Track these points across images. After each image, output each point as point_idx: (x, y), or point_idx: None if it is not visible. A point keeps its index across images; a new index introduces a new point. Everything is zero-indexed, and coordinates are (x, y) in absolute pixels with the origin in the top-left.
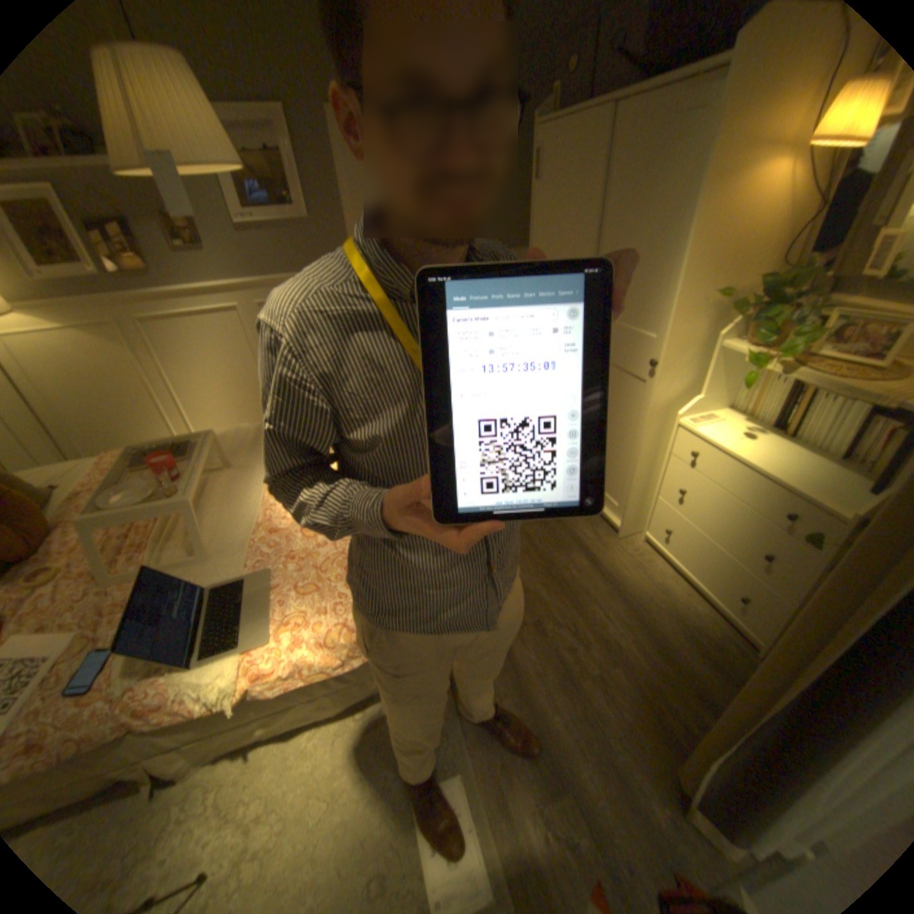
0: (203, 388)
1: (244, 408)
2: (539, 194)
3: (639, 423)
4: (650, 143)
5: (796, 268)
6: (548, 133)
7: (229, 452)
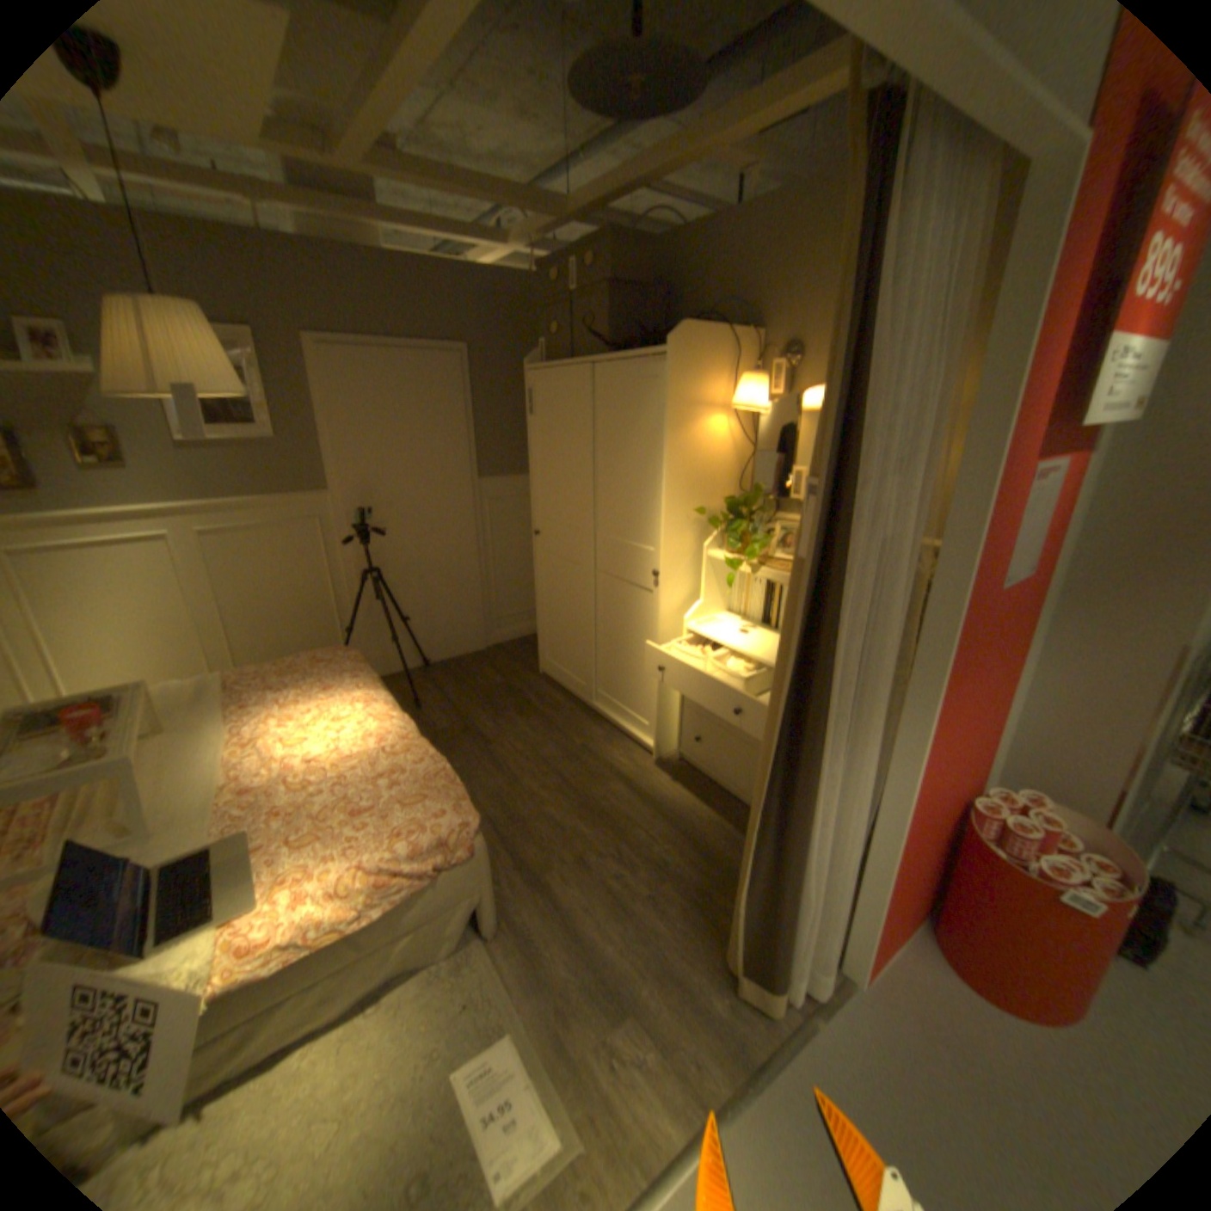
0: (99, 642)
1: (162, 667)
2: (535, 427)
3: (654, 632)
4: (624, 396)
5: (748, 493)
6: (538, 378)
7: (157, 713)
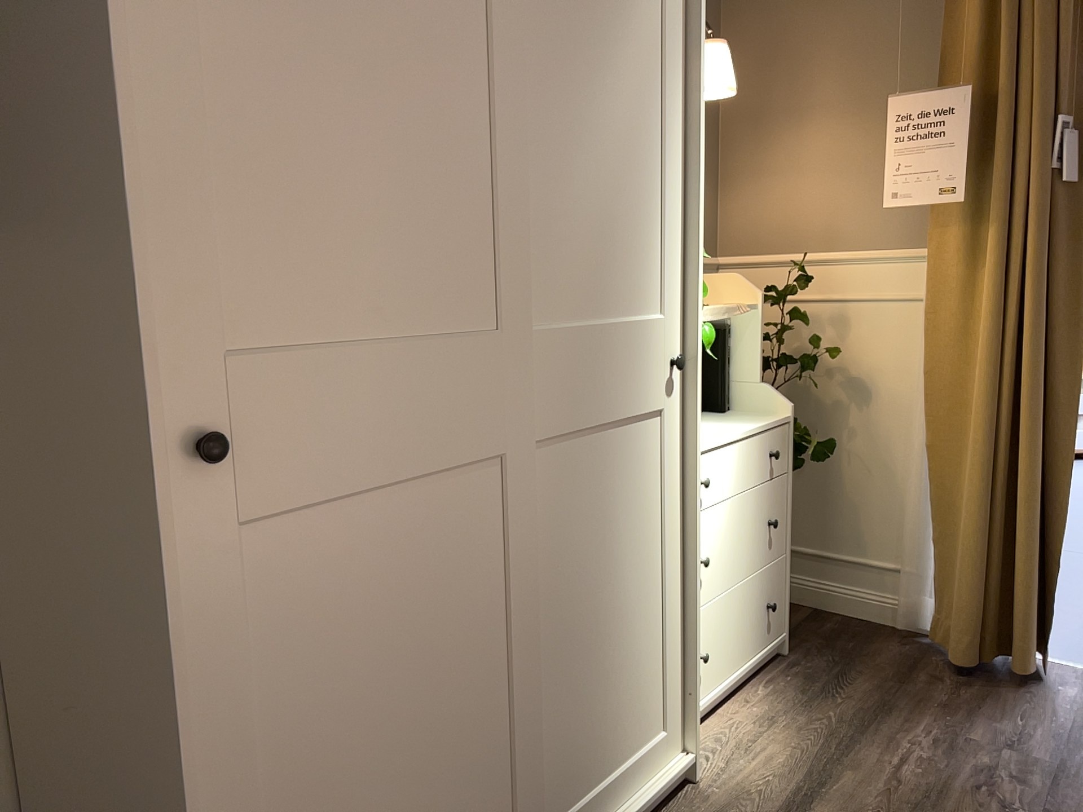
0: None
1: None
2: None
3: (662, 493)
4: None
5: None
6: None
7: None
